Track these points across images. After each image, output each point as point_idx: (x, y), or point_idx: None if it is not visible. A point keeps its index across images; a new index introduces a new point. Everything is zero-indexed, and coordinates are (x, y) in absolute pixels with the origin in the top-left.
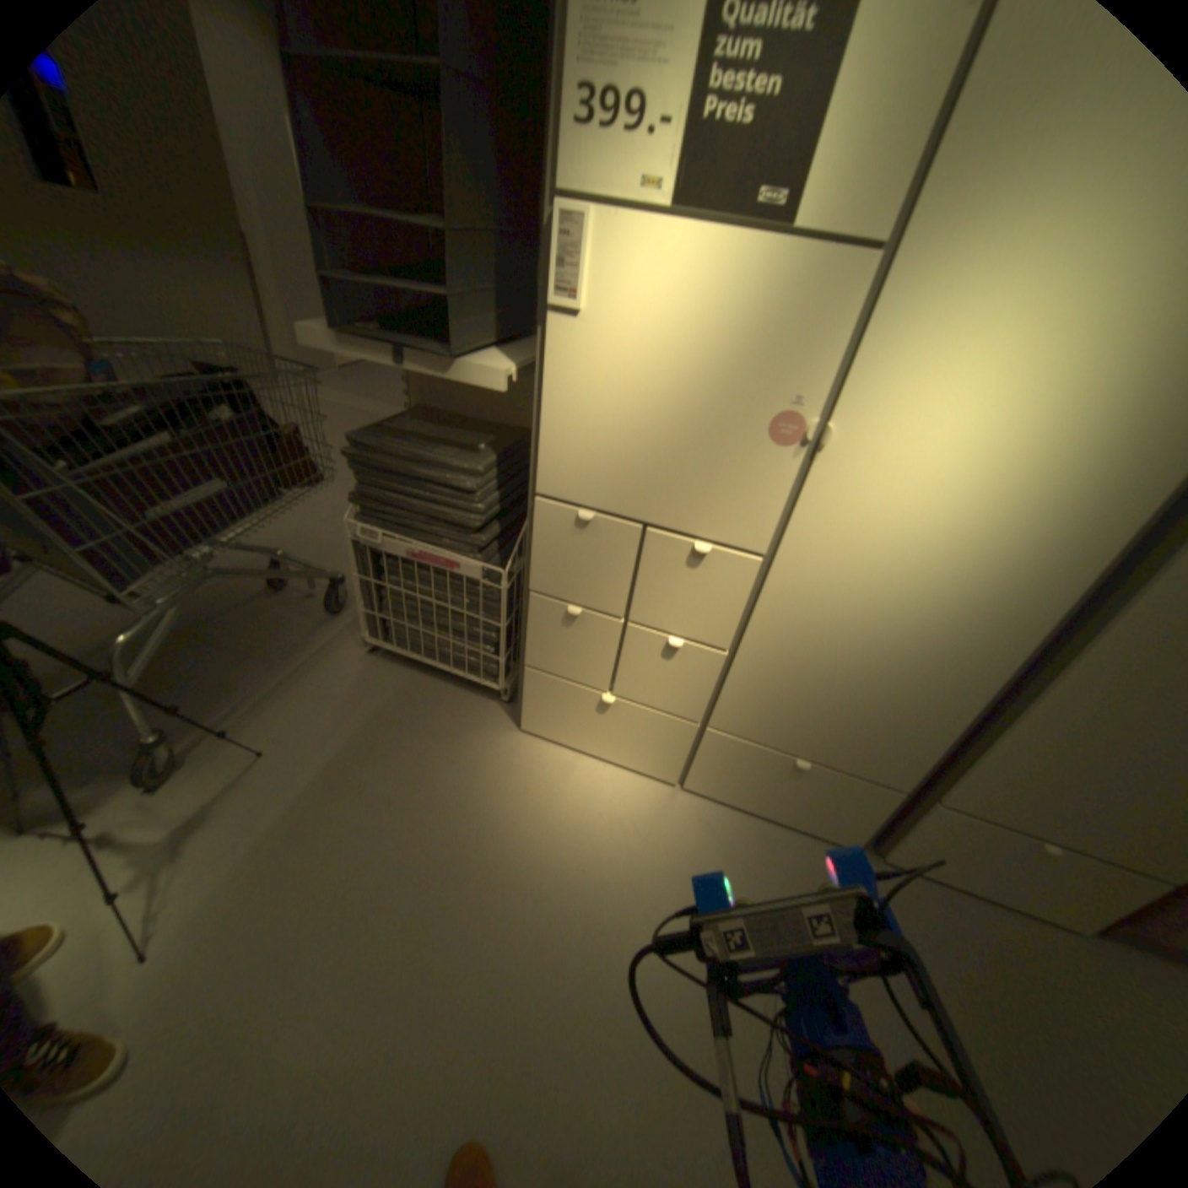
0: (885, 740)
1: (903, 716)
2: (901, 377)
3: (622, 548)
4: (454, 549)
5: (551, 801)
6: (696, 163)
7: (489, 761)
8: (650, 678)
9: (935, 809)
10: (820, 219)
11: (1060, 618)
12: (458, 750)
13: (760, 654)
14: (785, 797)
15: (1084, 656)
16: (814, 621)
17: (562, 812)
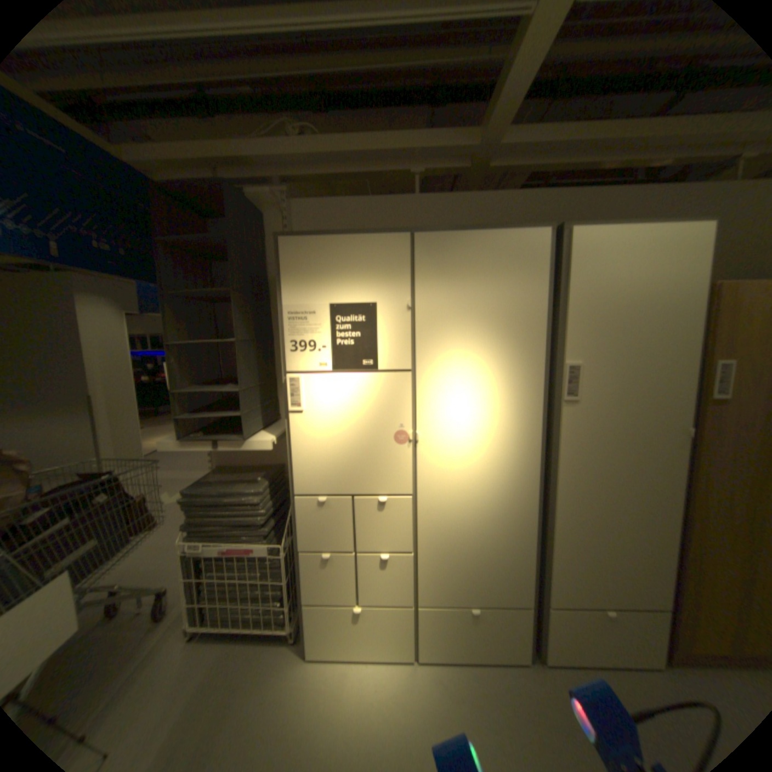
0: (506, 579)
1: (507, 560)
2: (435, 410)
3: (344, 511)
4: (248, 542)
5: (335, 708)
6: (338, 357)
7: (286, 693)
8: (377, 586)
9: (550, 614)
10: (386, 366)
11: (540, 488)
12: (262, 694)
13: (428, 549)
14: (476, 642)
15: (557, 502)
16: (446, 521)
17: (344, 713)
